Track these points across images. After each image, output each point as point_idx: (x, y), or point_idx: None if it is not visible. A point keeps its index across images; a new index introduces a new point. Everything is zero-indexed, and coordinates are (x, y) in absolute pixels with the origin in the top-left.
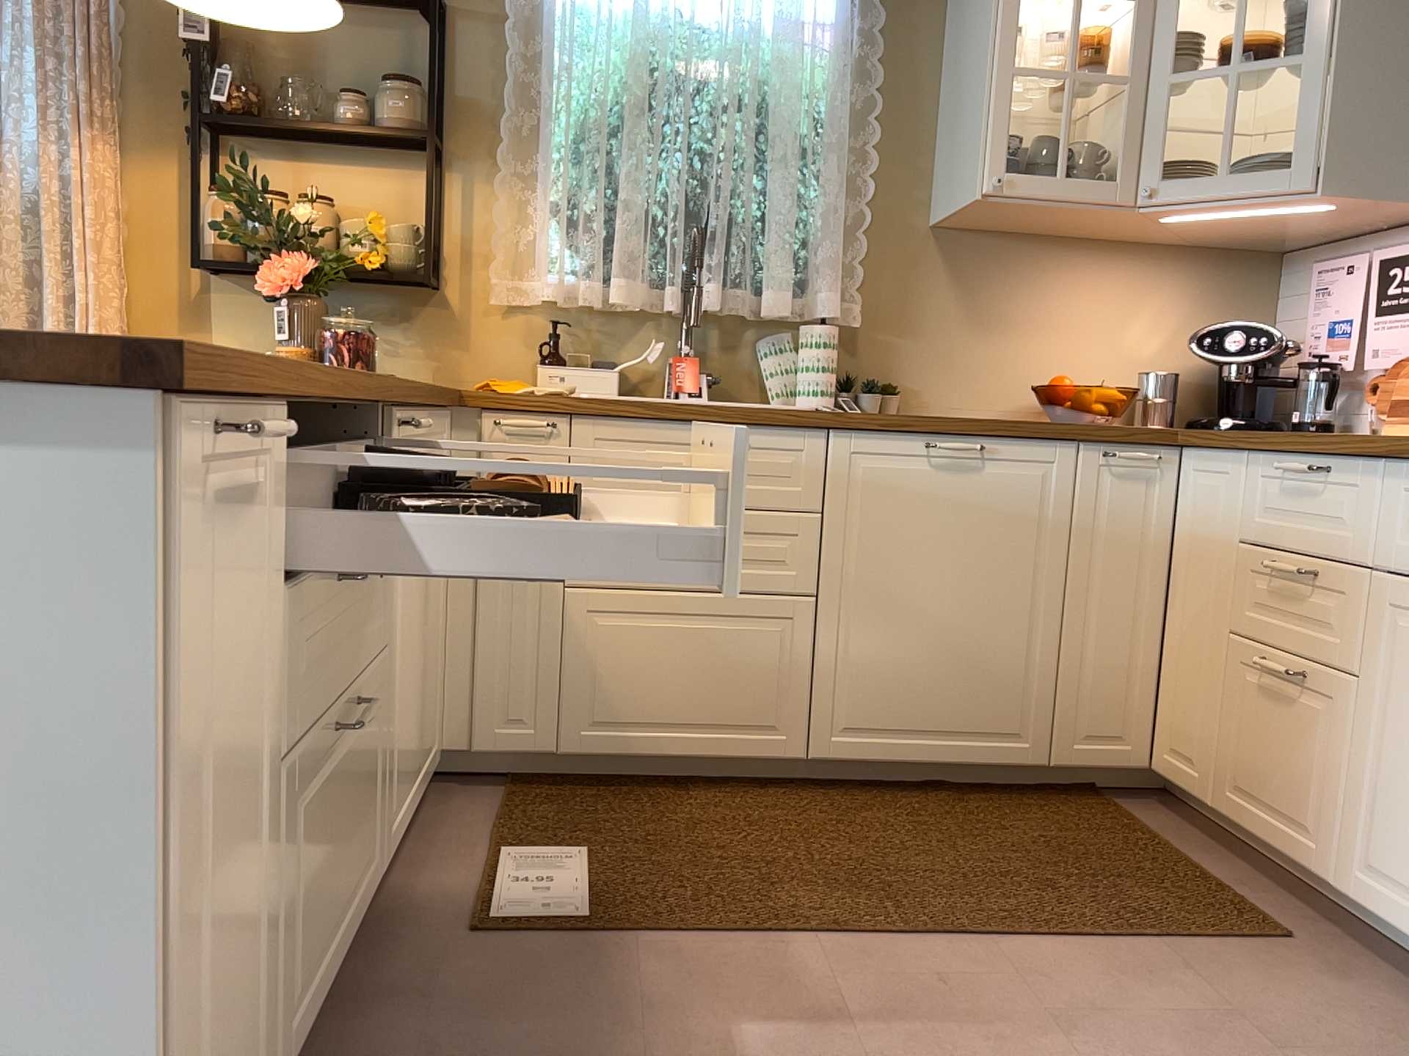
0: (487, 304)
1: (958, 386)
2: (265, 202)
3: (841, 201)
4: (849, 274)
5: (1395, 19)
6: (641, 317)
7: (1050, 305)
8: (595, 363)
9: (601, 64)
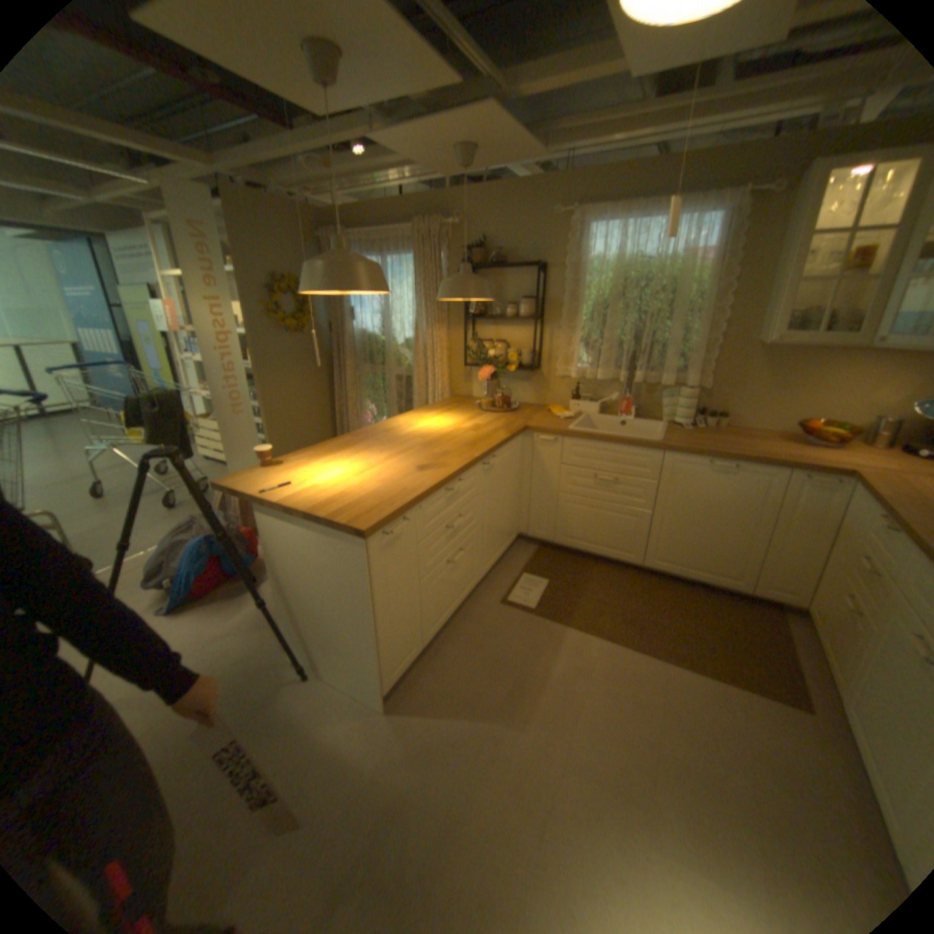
0: (555, 375)
1: (762, 415)
2: (480, 349)
3: (710, 331)
4: (709, 364)
5: None
6: (613, 381)
7: (826, 379)
8: (591, 400)
9: (602, 282)
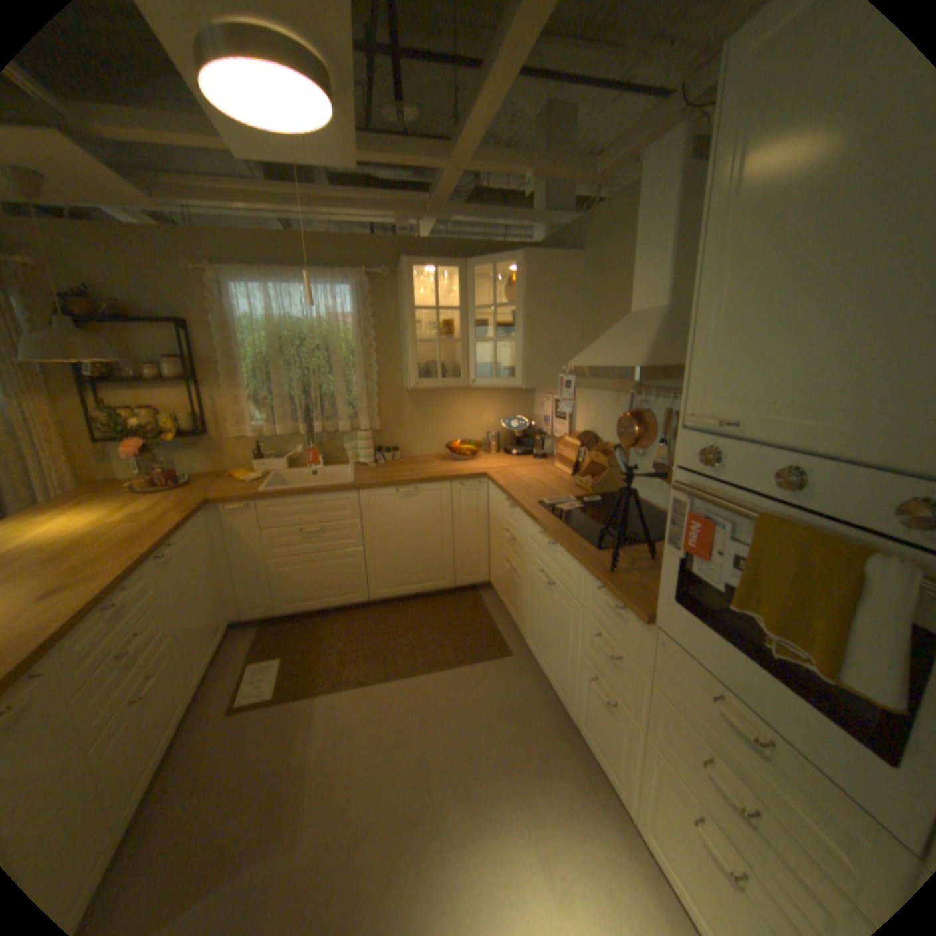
0: (227, 438)
1: (421, 445)
2: (114, 419)
3: (366, 383)
4: (373, 410)
5: (544, 325)
6: (293, 435)
7: (451, 412)
8: (276, 457)
9: (256, 341)
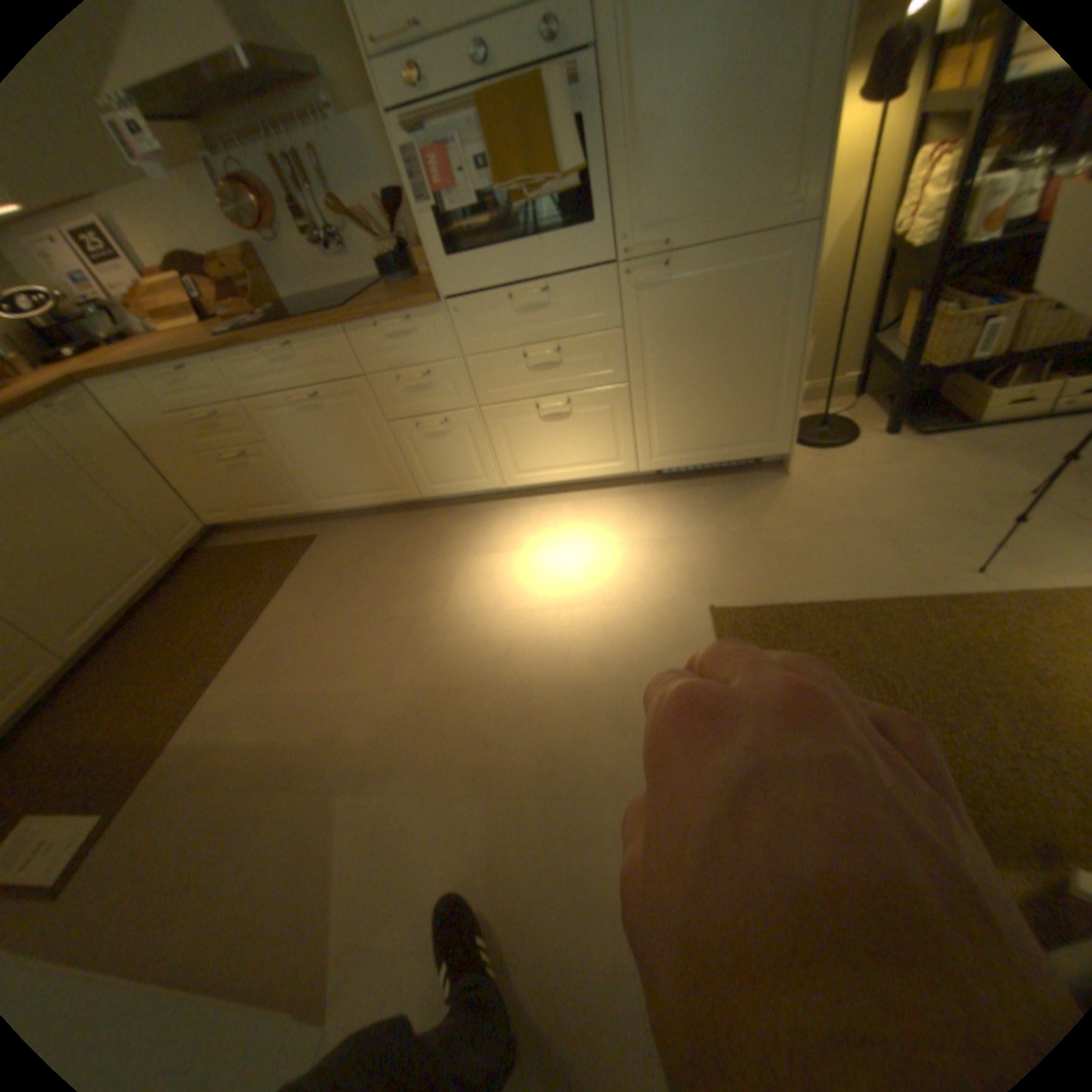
0: None
1: None
2: None
3: None
4: None
5: None
6: None
7: None
8: None
9: None
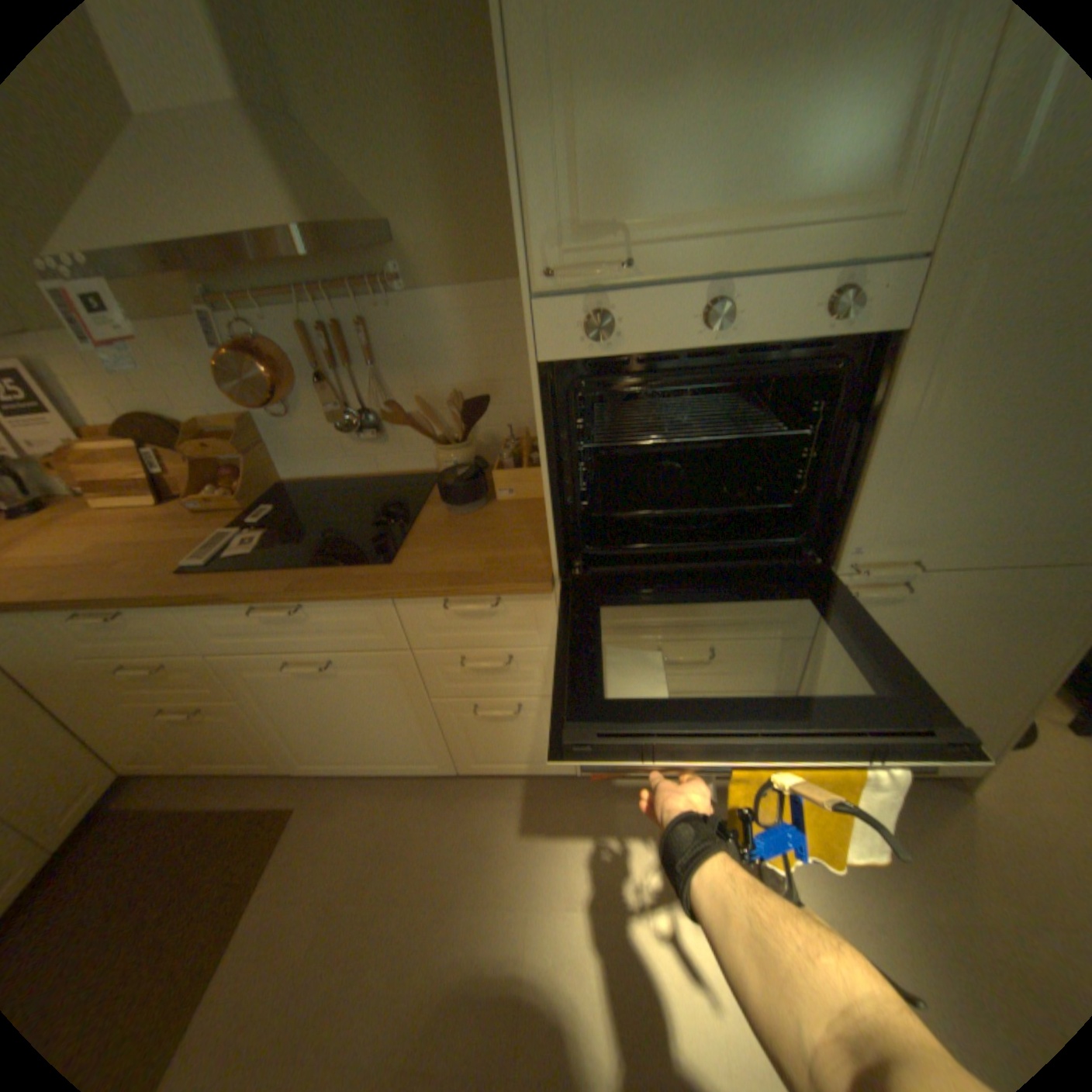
0: None
1: None
2: None
3: None
4: None
5: None
6: None
7: None
8: None
9: None
